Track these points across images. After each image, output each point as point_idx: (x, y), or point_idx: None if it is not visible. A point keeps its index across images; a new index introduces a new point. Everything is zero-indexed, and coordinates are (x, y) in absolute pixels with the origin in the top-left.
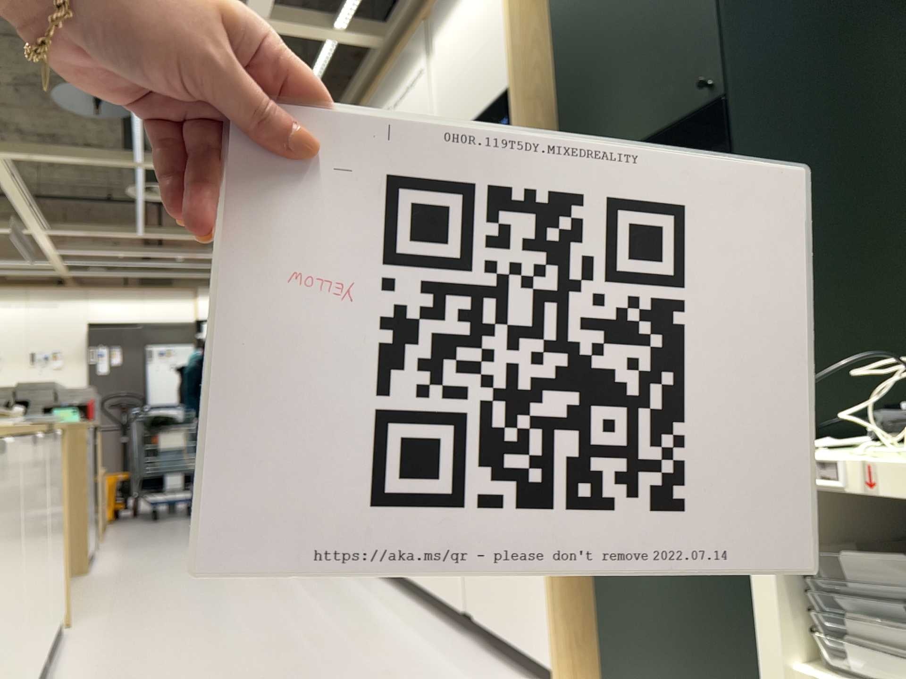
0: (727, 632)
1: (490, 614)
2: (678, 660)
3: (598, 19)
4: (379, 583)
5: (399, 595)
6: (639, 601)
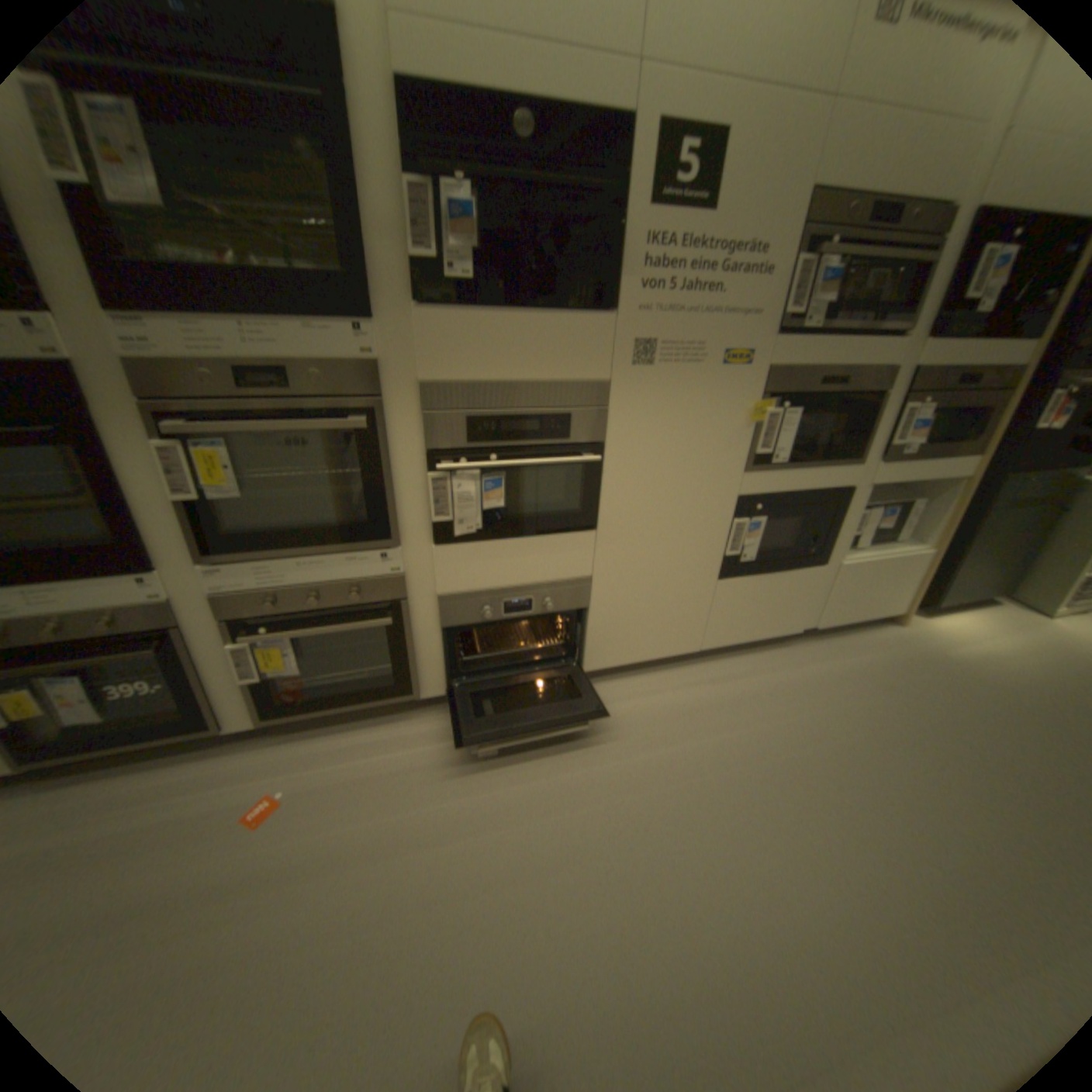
0: (1018, 551)
1: (842, 616)
2: (991, 570)
3: None
4: (617, 686)
5: (668, 673)
6: (985, 557)
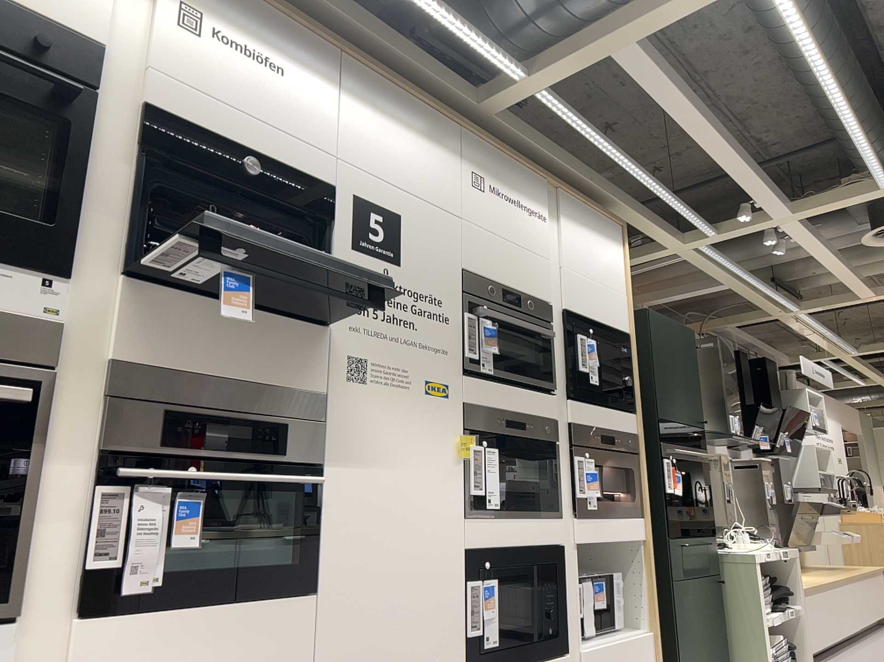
0: (710, 633)
1: None
2: (702, 659)
3: (667, 354)
4: None
5: None
6: (691, 640)
